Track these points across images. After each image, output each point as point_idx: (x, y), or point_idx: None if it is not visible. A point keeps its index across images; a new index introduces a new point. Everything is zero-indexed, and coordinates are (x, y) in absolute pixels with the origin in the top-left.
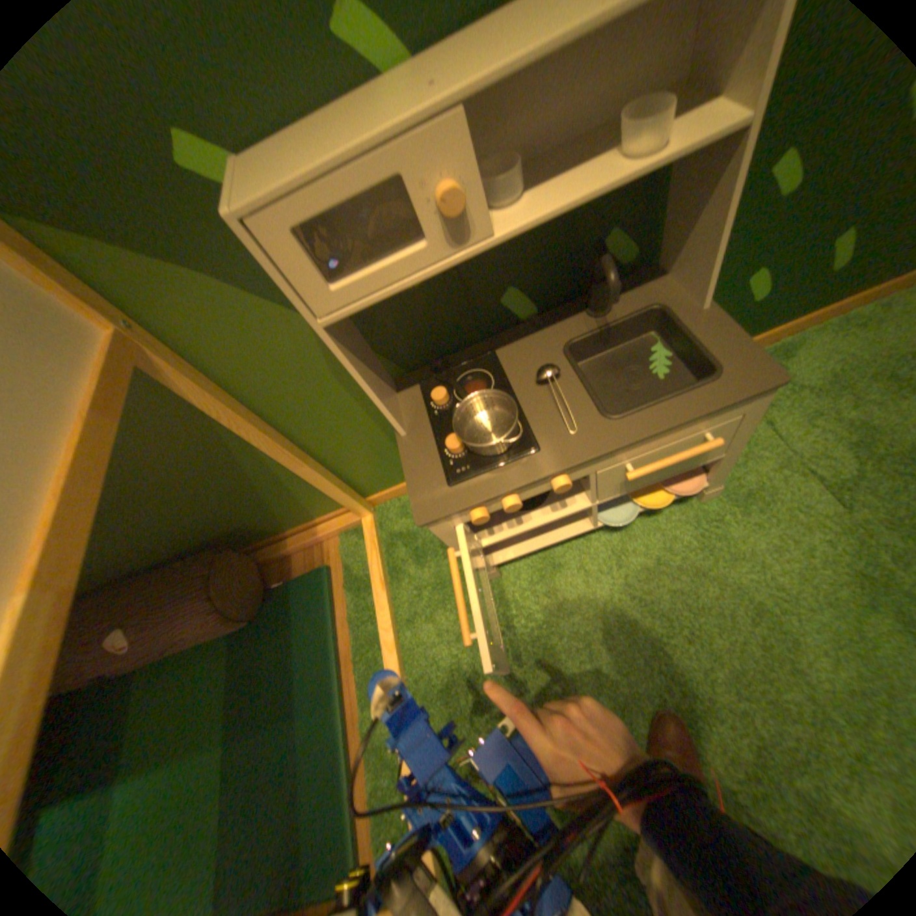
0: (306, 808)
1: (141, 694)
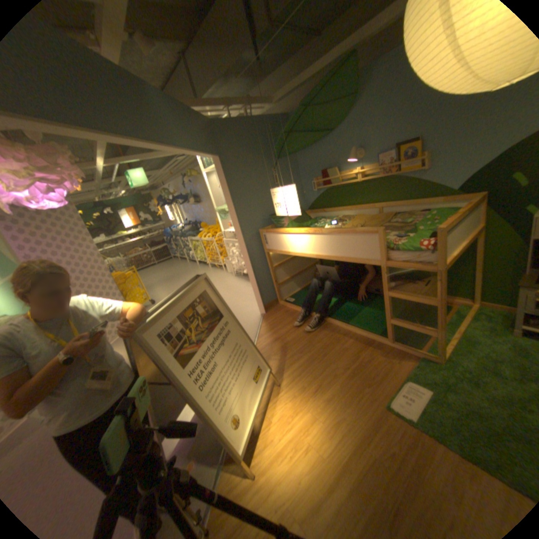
0: (414, 335)
1: (378, 300)
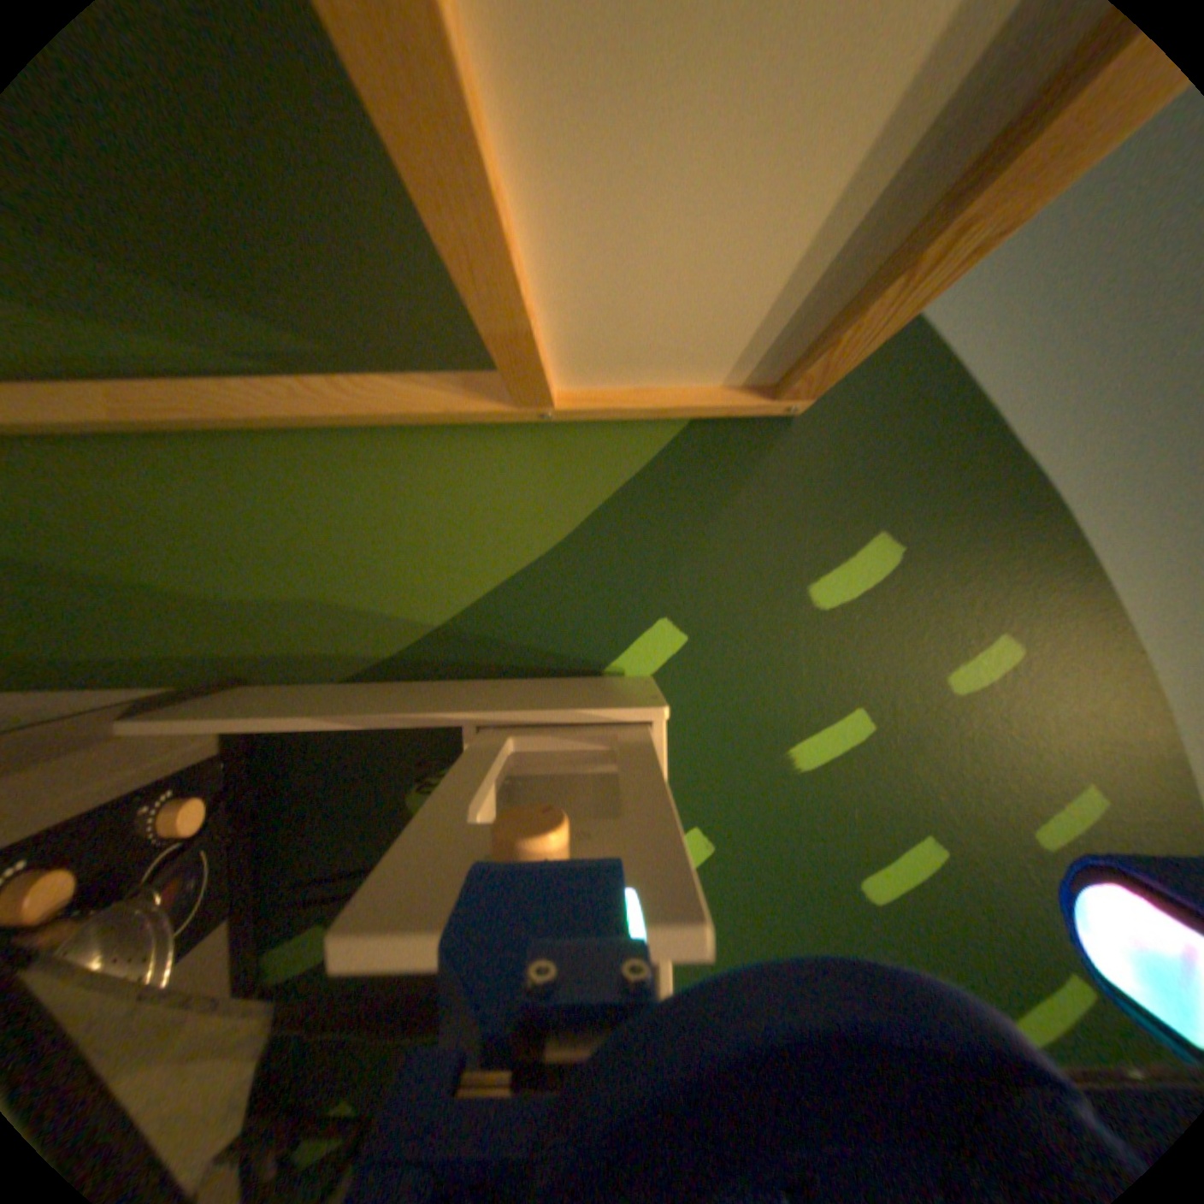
0: None
1: None
